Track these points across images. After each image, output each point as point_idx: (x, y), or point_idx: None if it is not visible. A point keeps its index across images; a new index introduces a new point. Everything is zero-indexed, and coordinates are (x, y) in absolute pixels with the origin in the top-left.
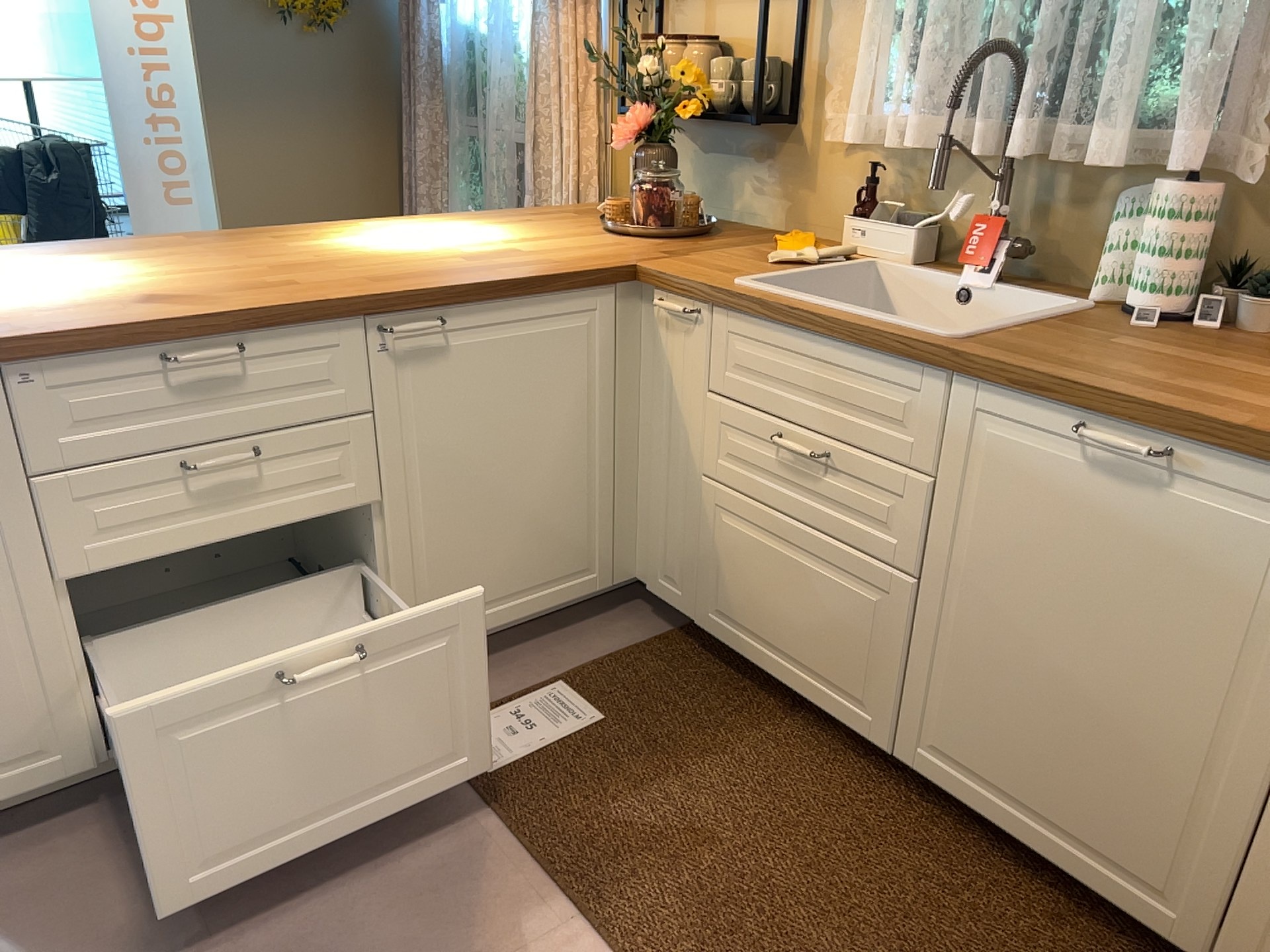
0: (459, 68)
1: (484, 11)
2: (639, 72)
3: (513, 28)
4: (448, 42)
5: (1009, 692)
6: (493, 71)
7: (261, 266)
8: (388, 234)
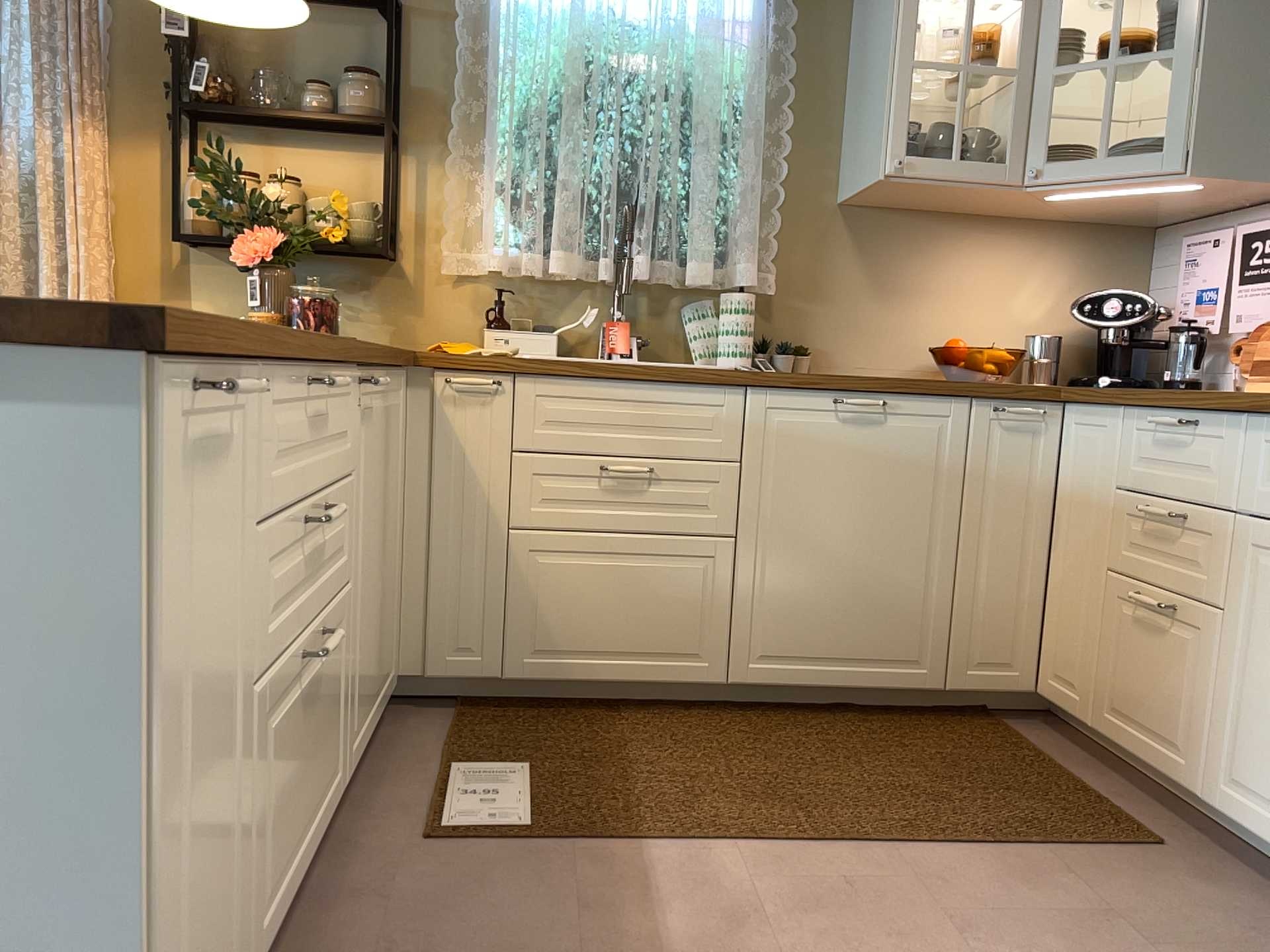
0: None
1: None
2: (253, 197)
3: None
4: None
5: (813, 586)
6: None
7: None
8: None
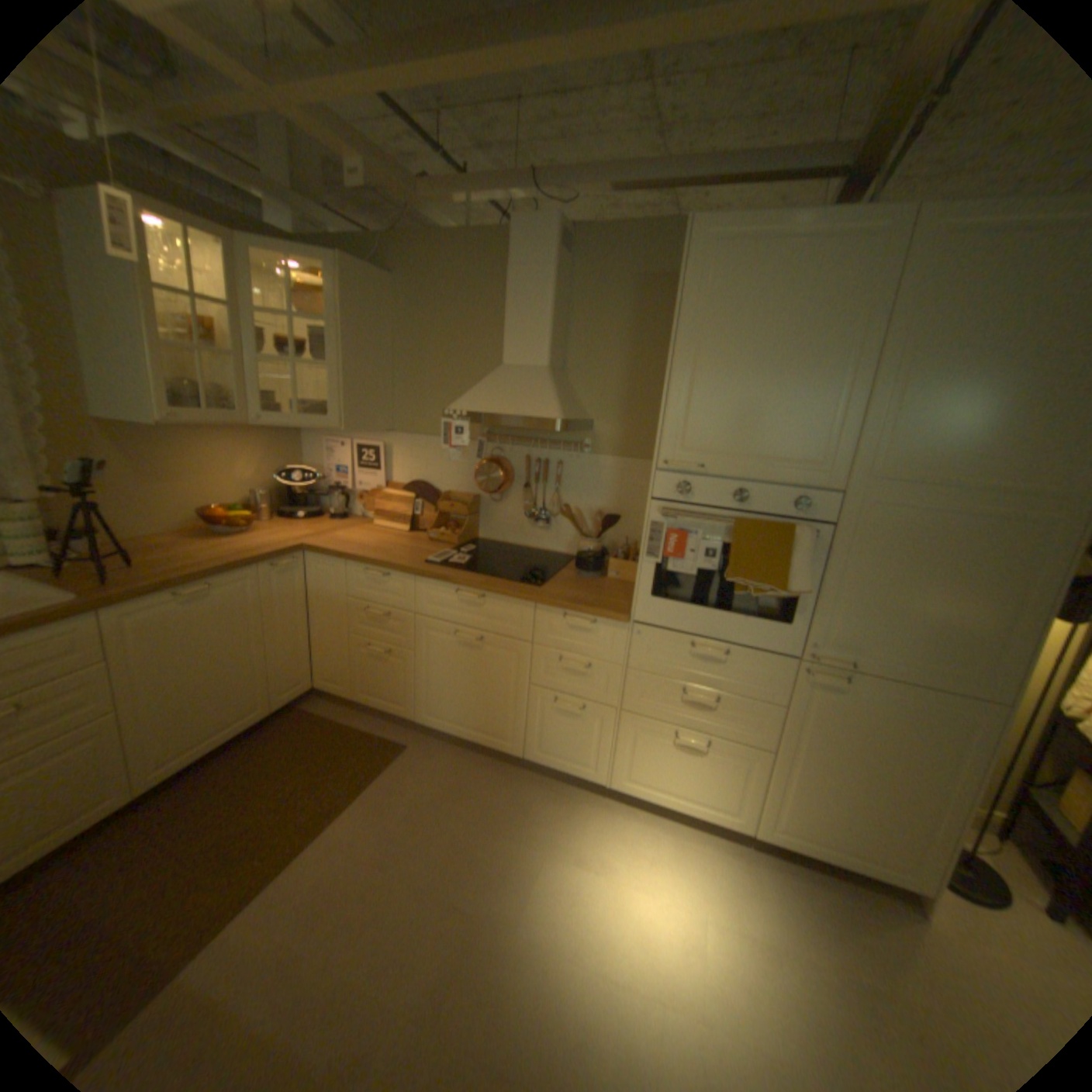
0: None
1: None
2: None
3: None
4: None
5: (182, 710)
6: None
7: None
8: None
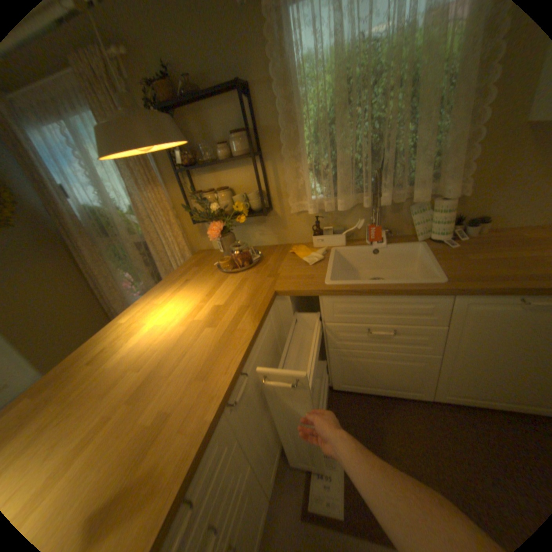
0: (90, 221)
1: (92, 195)
2: (208, 208)
3: (115, 200)
4: (77, 211)
5: (488, 375)
6: (112, 219)
7: (118, 403)
8: (145, 324)
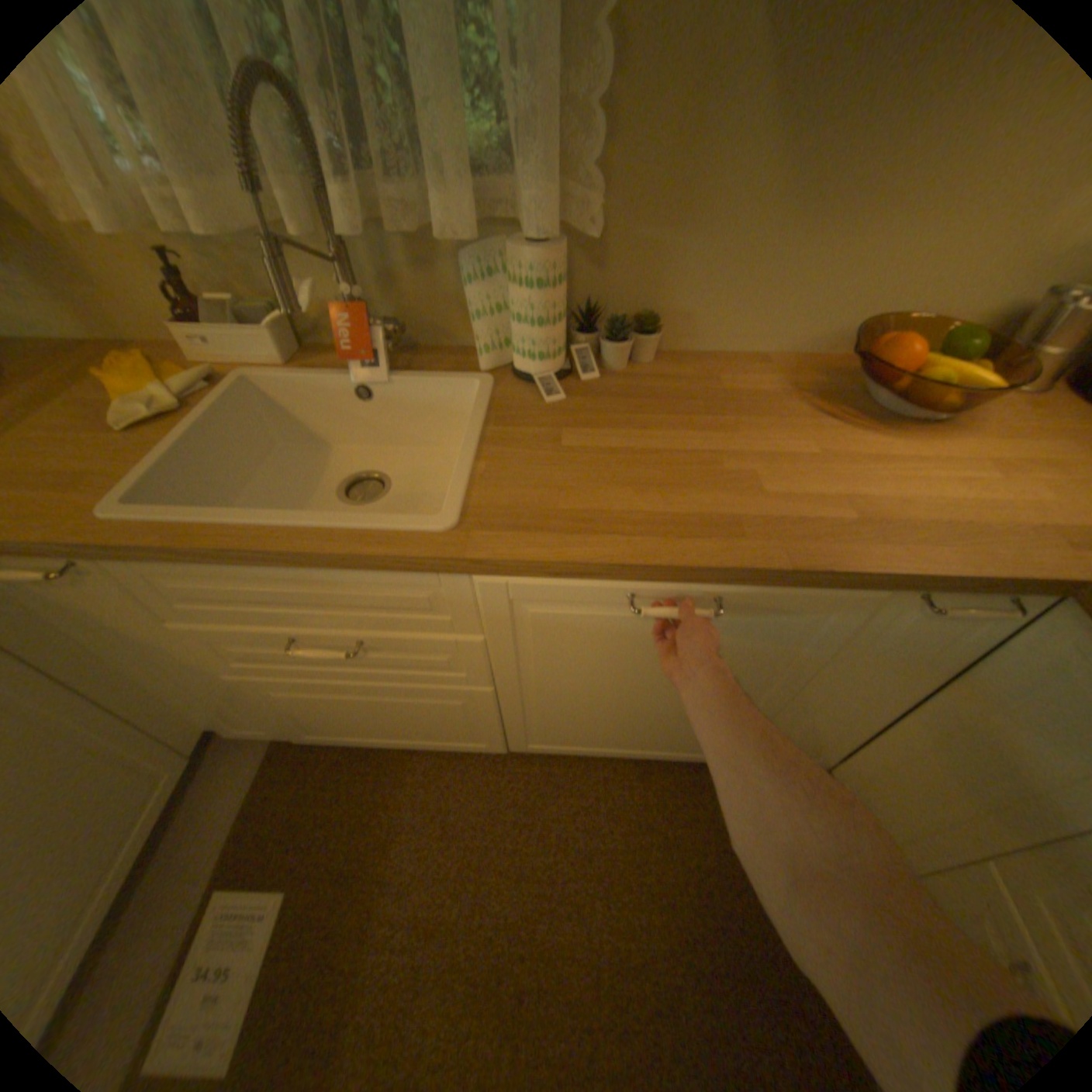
0: None
1: None
2: None
3: None
4: None
5: (592, 718)
6: None
7: None
8: None
